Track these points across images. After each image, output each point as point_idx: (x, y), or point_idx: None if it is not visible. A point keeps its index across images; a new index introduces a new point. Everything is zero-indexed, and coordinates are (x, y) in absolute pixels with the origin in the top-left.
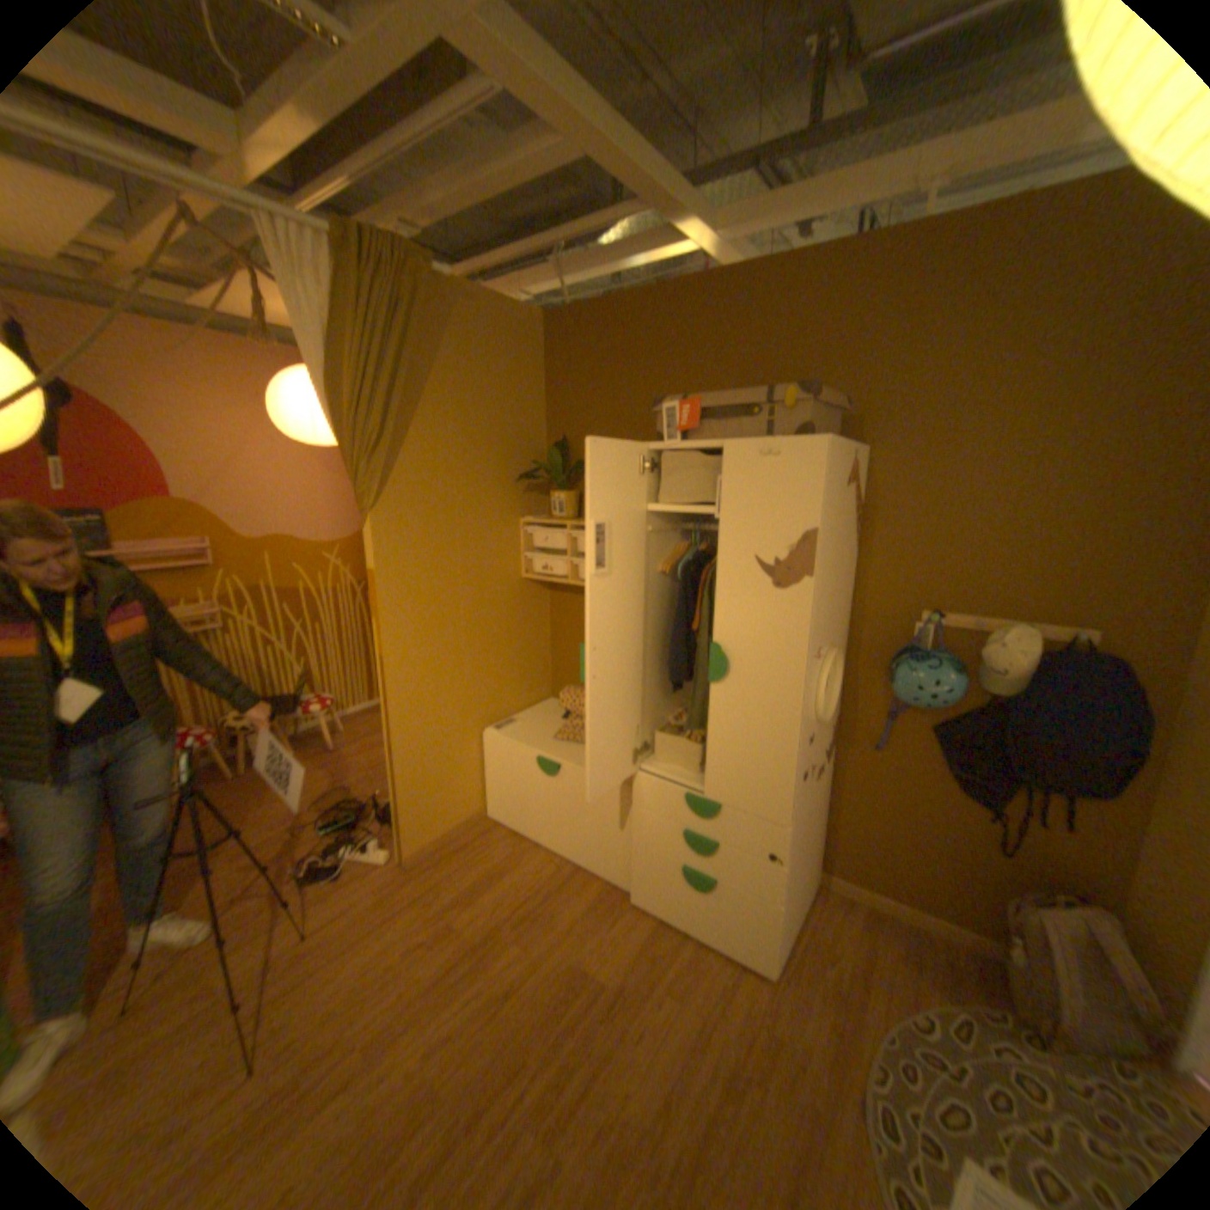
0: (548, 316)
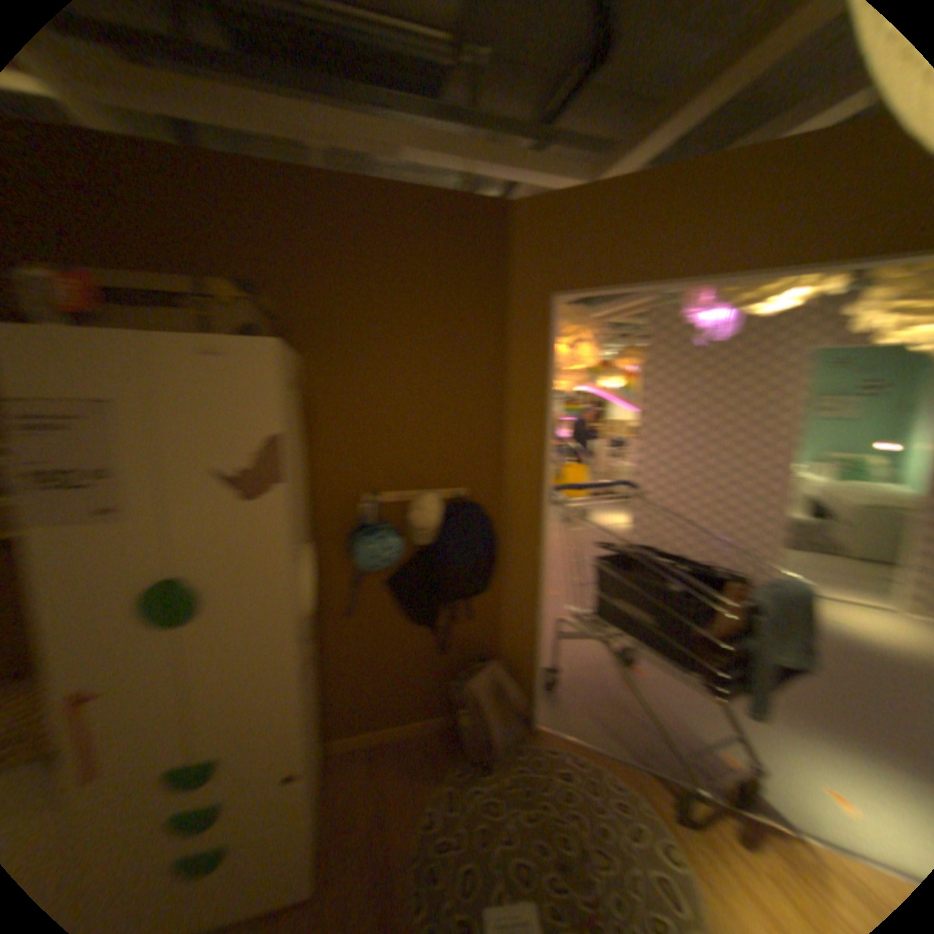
0: None
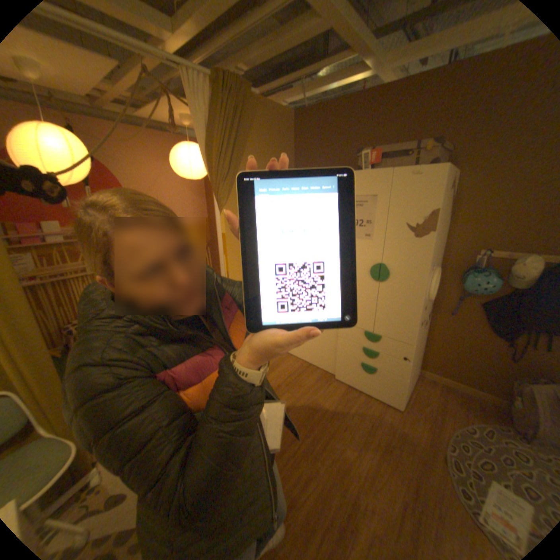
0: (296, 113)
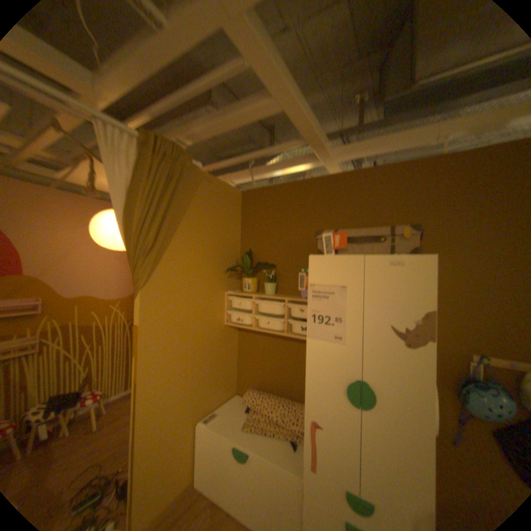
0: (244, 194)
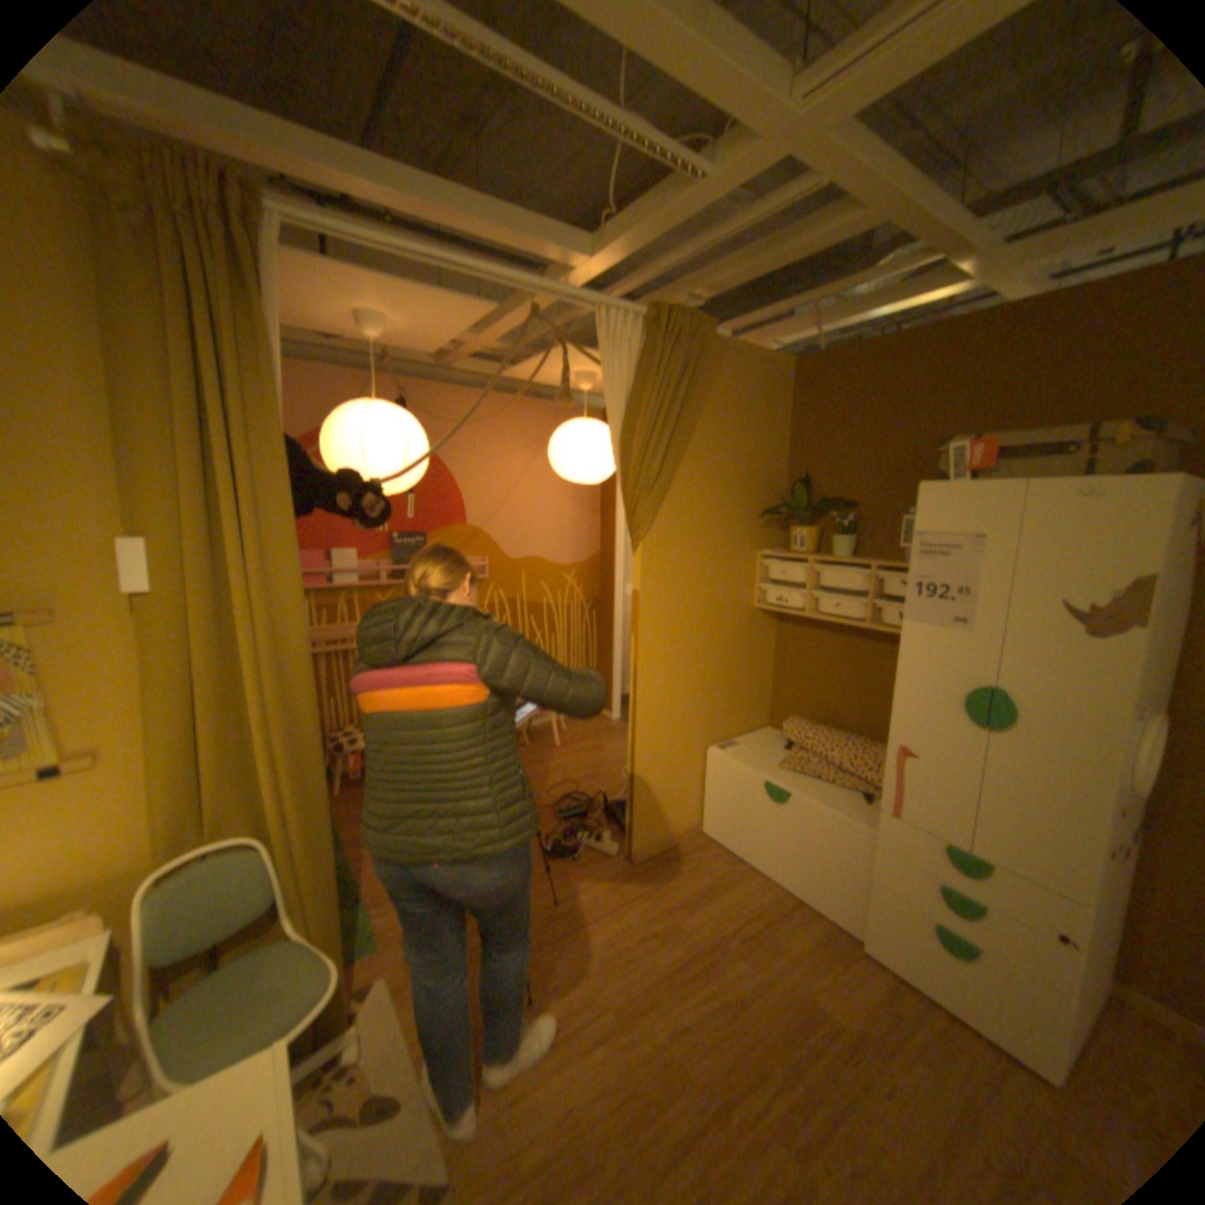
0: (800, 363)
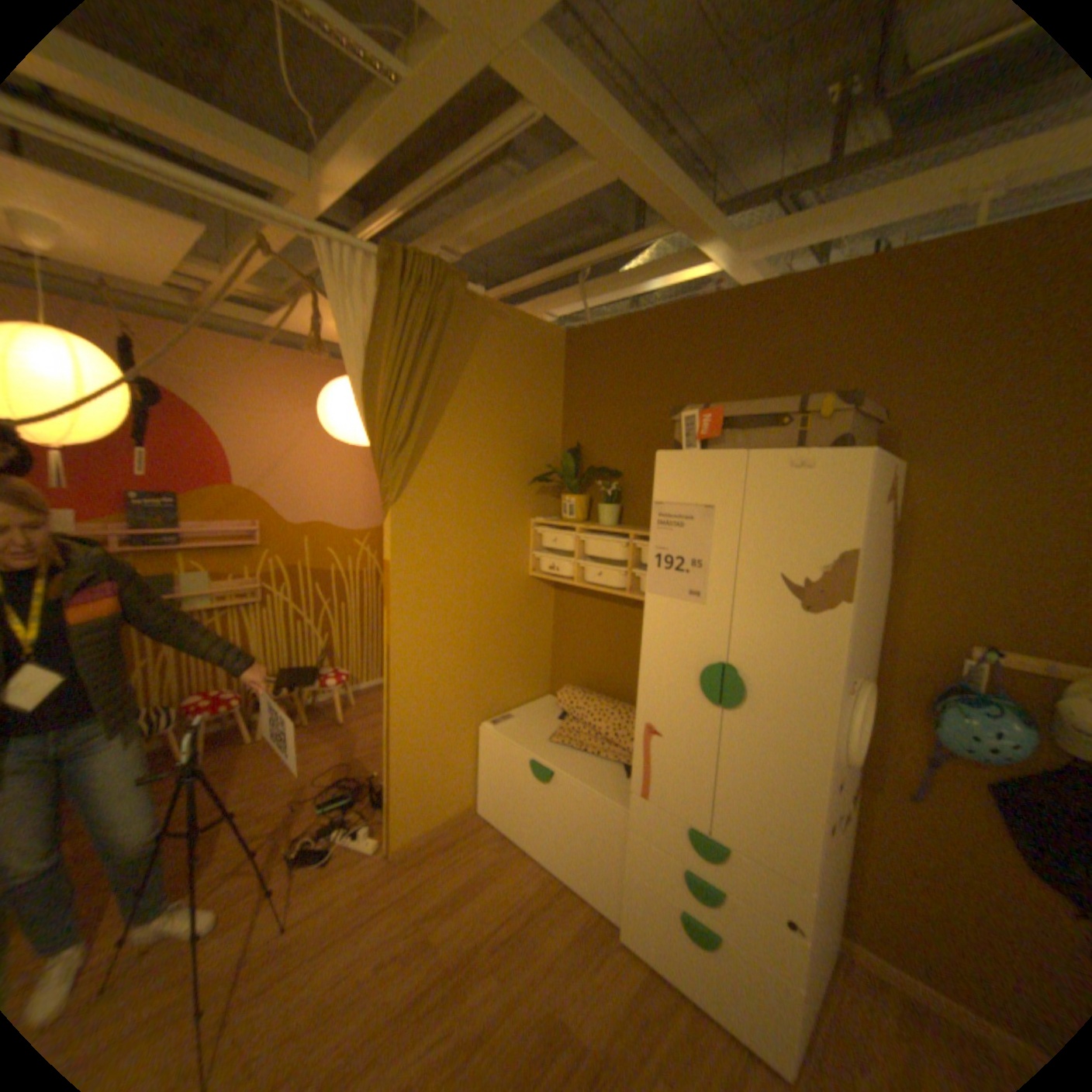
0: (570, 335)
